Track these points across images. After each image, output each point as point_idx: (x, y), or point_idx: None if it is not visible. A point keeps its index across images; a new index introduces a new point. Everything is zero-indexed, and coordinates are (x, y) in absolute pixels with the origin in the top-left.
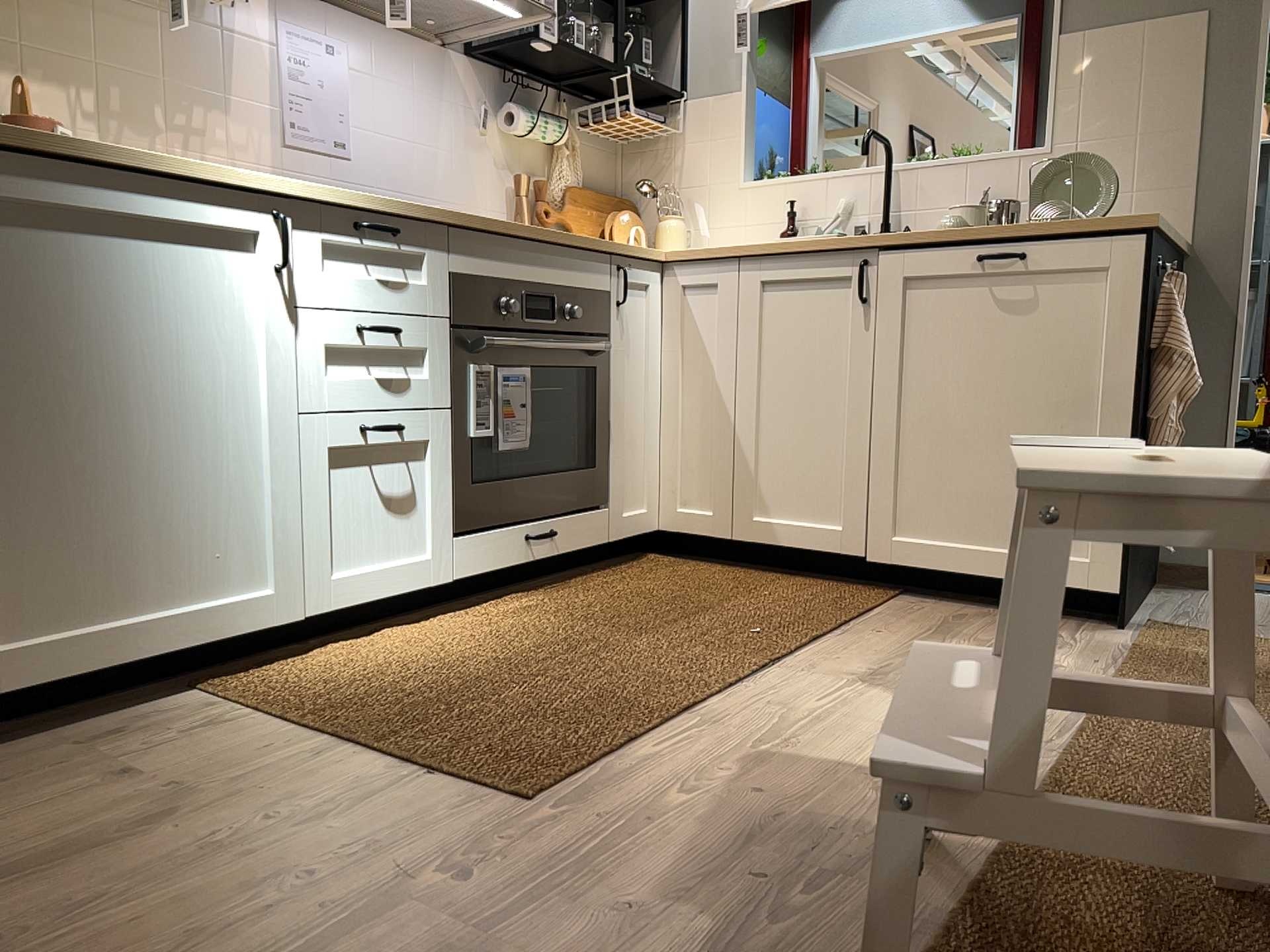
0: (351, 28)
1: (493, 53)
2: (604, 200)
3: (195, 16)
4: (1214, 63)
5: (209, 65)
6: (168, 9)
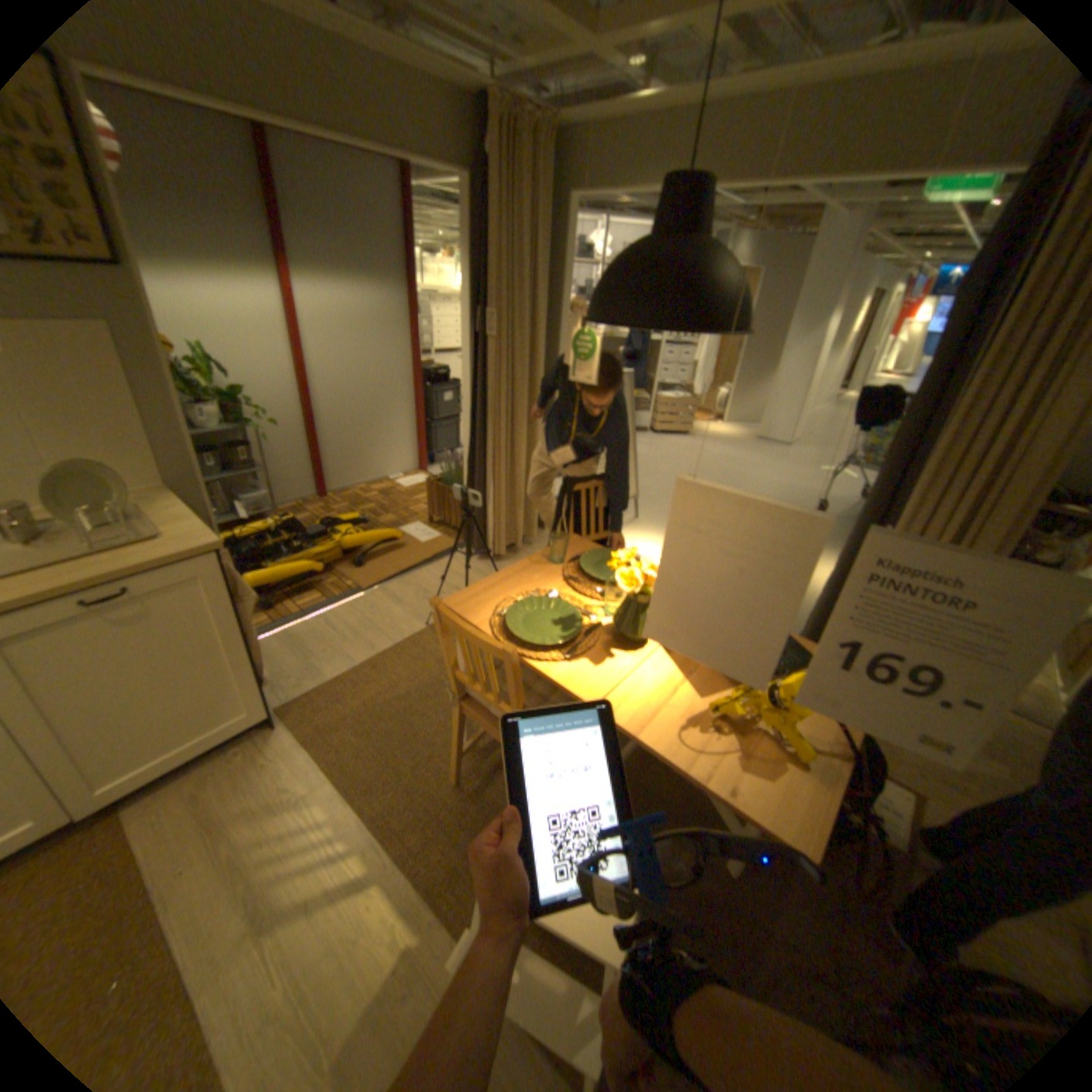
0: None
1: None
2: None
3: None
4: (129, 358)
5: None
6: None
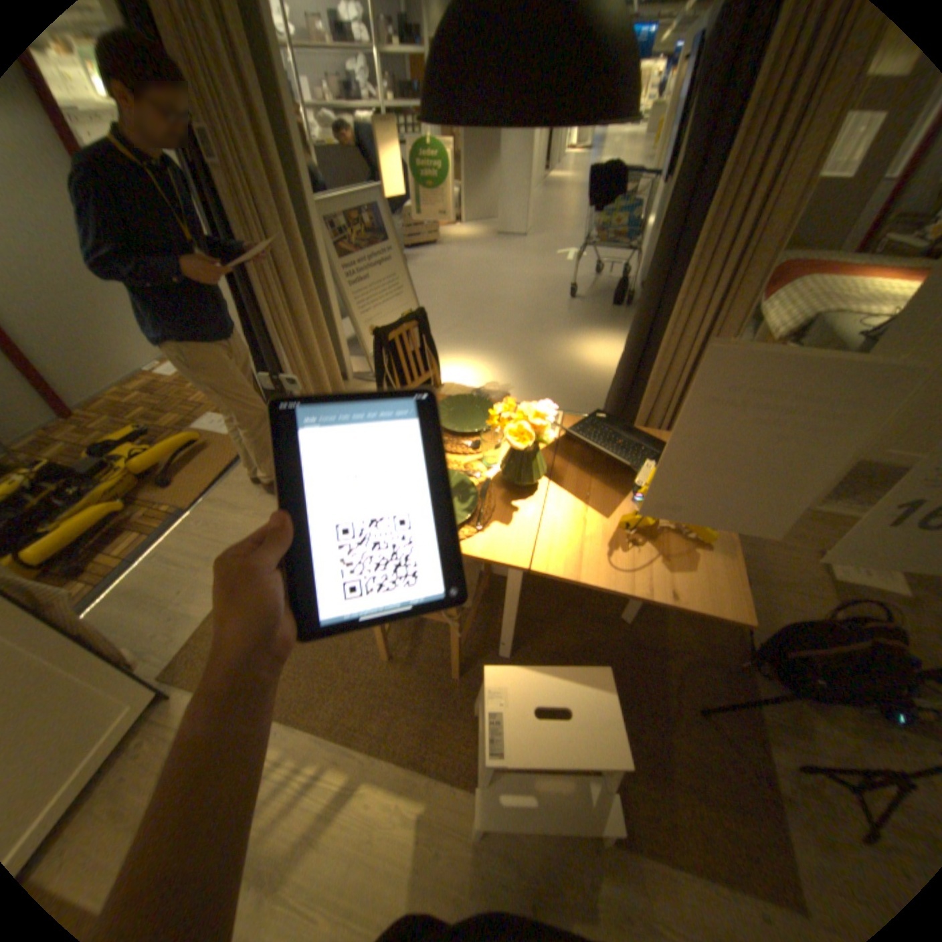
0: None
1: None
2: None
3: None
4: None
5: None
6: None
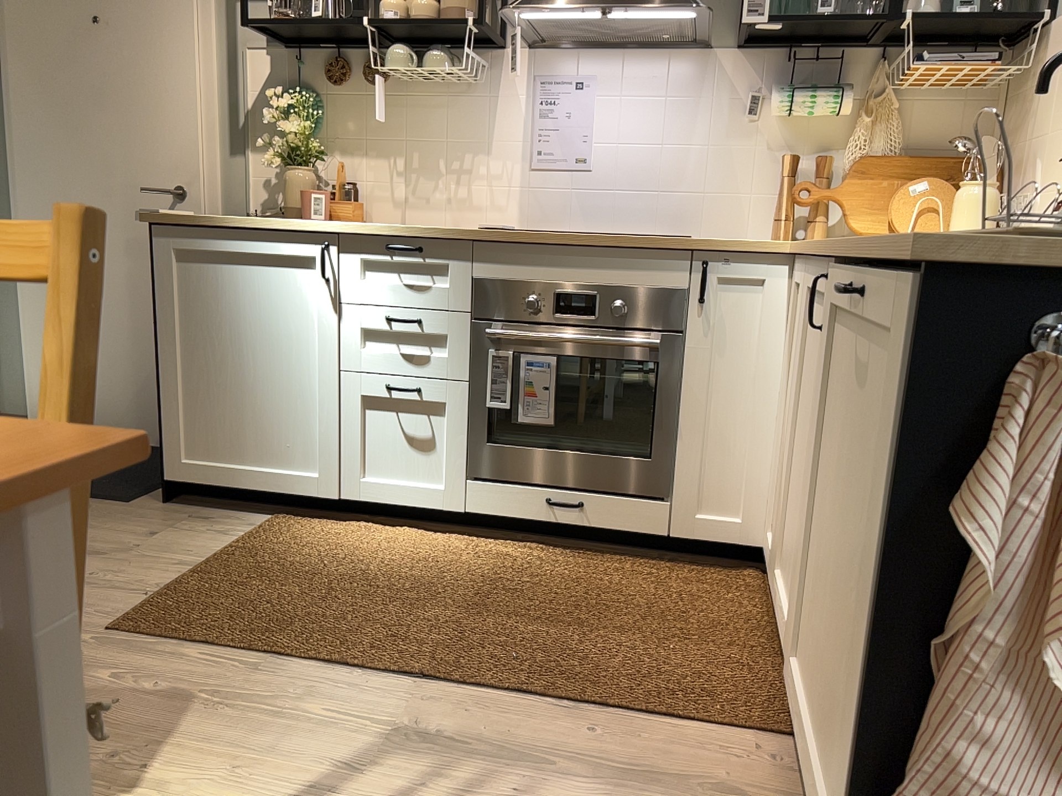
0: (597, 63)
1: (752, 42)
2: (905, 170)
3: (467, 93)
4: None
5: (475, 124)
6: (449, 93)
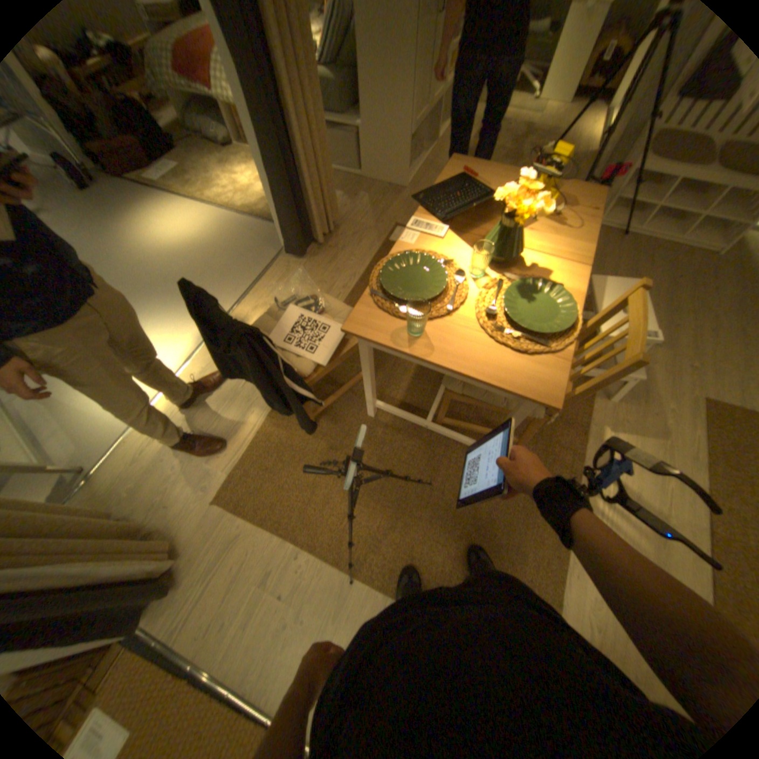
0: None
1: None
2: None
3: None
4: None
5: None
6: None
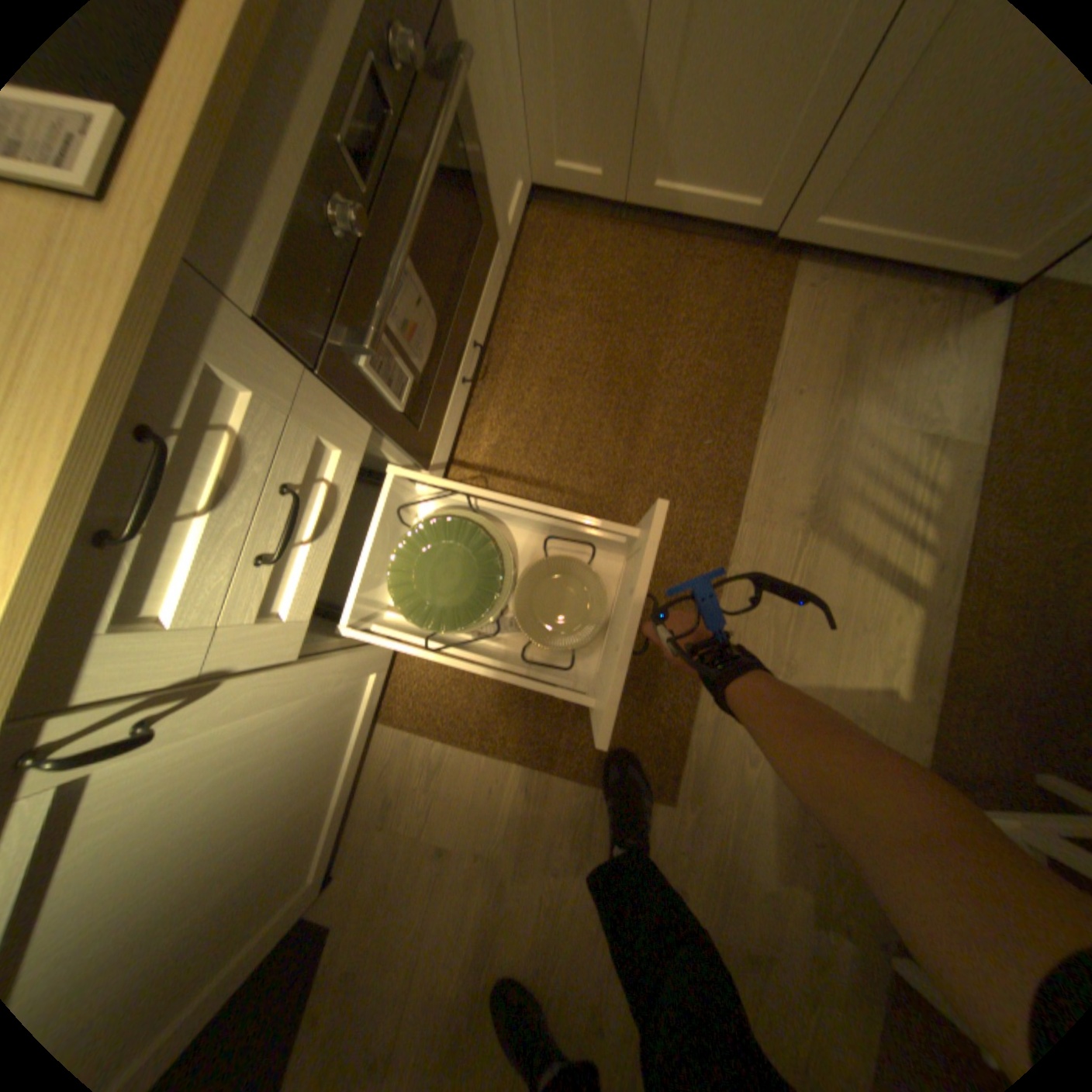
0: None
1: None
2: None
3: None
4: None
5: None
6: None
